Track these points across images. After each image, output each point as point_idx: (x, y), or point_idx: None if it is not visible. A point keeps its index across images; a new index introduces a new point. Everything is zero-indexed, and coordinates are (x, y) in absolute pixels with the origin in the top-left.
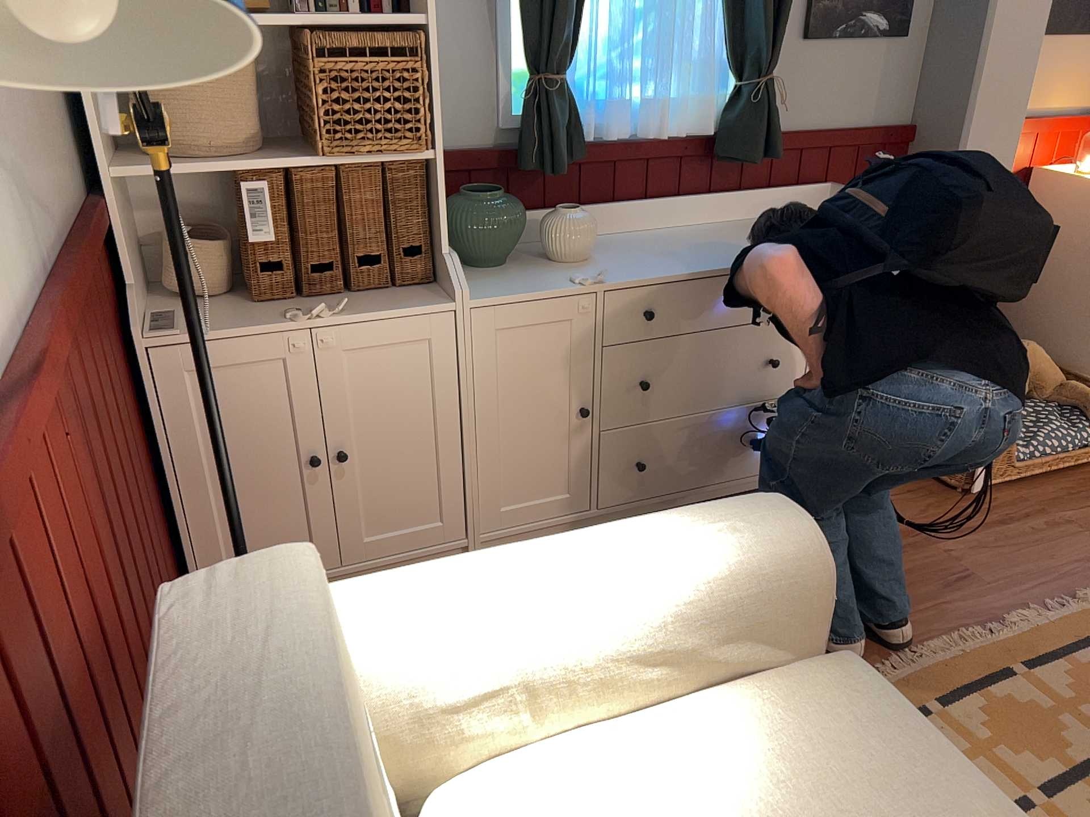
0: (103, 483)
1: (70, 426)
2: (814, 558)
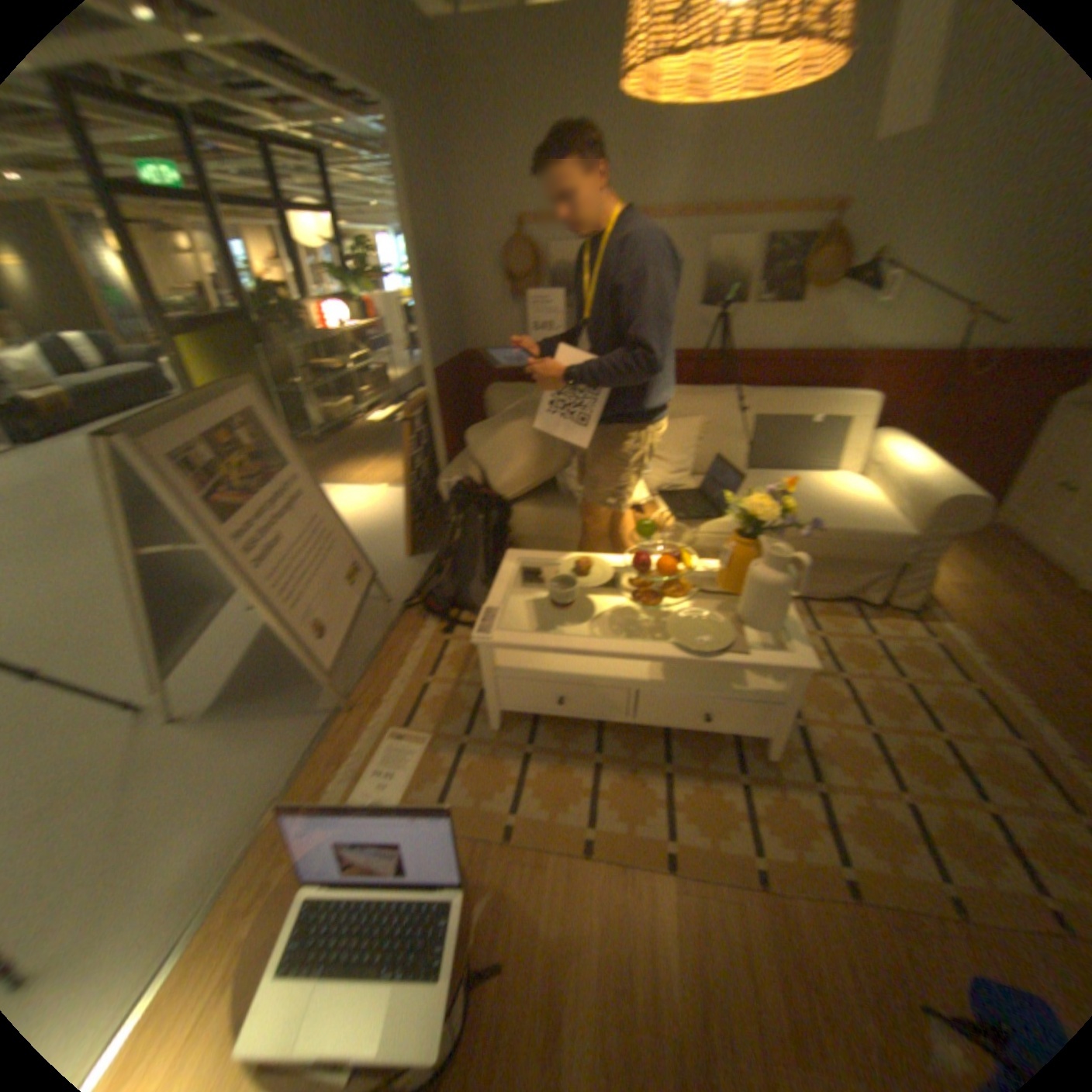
0: (948, 410)
1: (940, 383)
2: (947, 502)
